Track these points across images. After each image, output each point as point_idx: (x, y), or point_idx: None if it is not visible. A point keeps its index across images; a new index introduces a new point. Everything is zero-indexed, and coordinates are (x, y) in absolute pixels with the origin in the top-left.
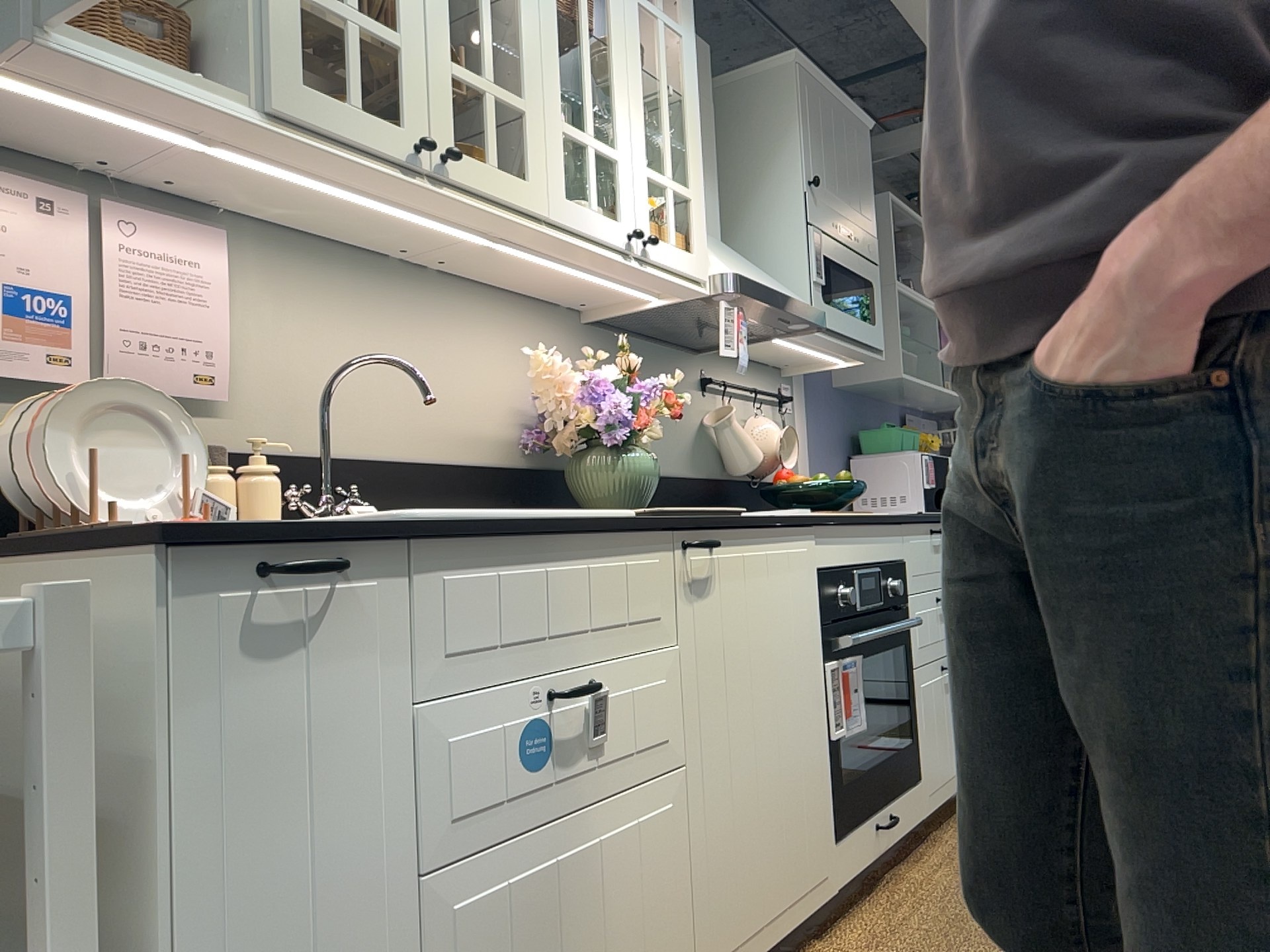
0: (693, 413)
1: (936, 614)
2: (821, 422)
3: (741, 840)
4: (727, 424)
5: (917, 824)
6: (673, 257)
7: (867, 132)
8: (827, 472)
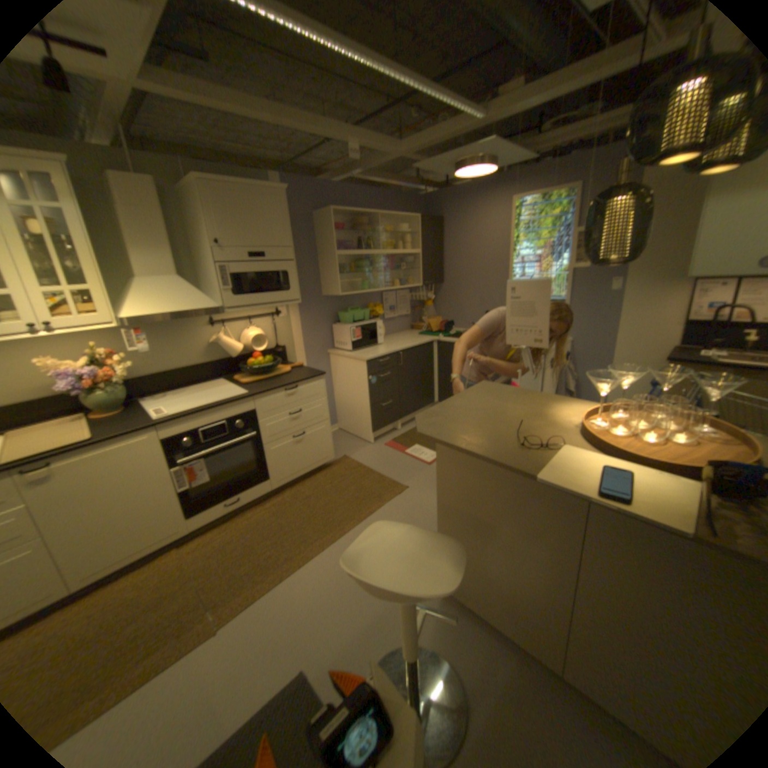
0: (203, 337)
1: (287, 420)
2: (310, 314)
3: (99, 542)
4: (217, 341)
5: (265, 494)
6: (77, 321)
7: (280, 192)
8: (315, 333)
